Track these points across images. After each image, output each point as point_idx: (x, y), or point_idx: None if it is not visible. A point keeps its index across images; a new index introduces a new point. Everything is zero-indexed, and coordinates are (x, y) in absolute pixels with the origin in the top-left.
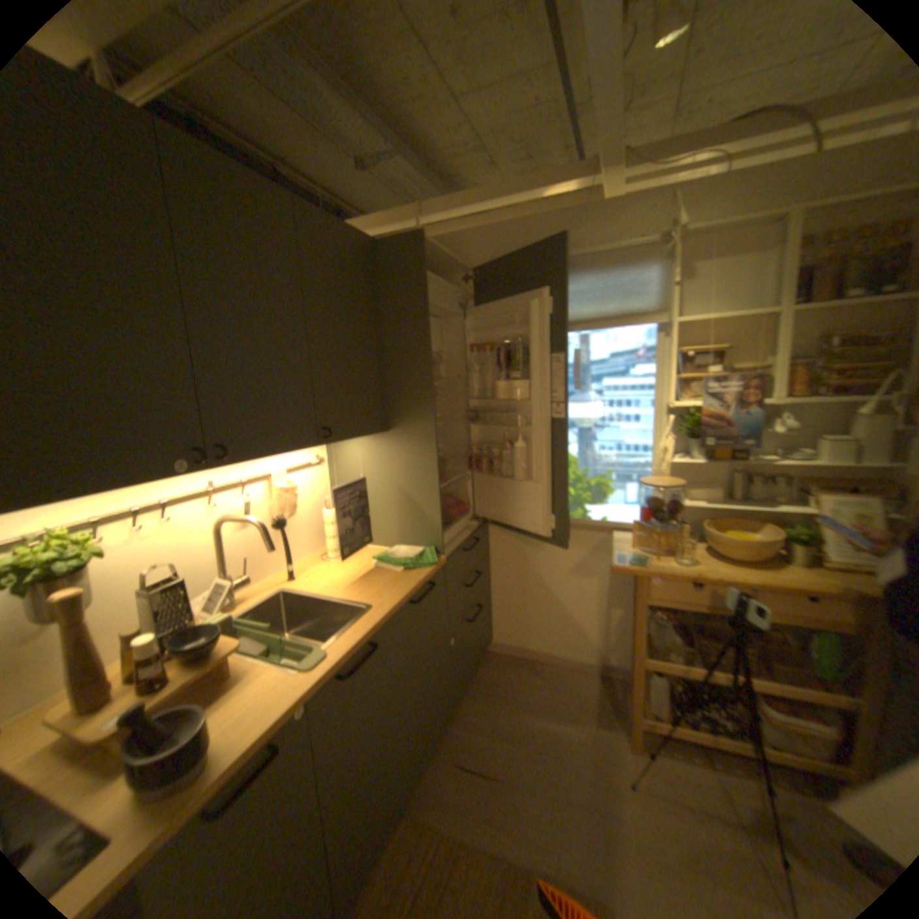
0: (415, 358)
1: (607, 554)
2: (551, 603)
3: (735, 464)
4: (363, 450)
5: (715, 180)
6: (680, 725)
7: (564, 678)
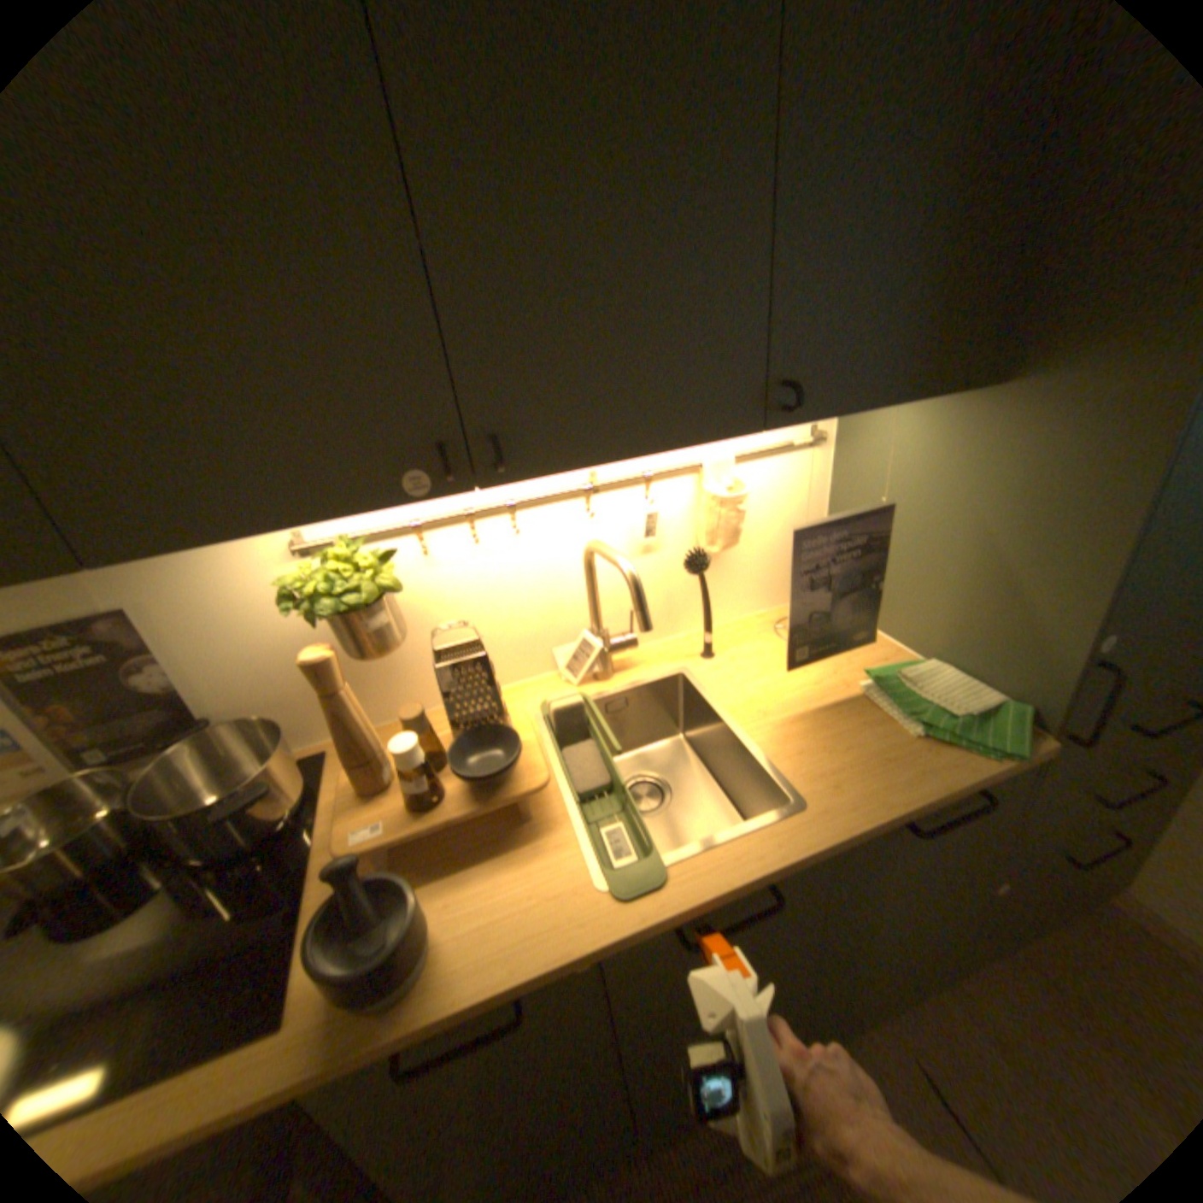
0: None
1: None
2: None
3: None
4: (921, 424)
5: None
6: None
7: None
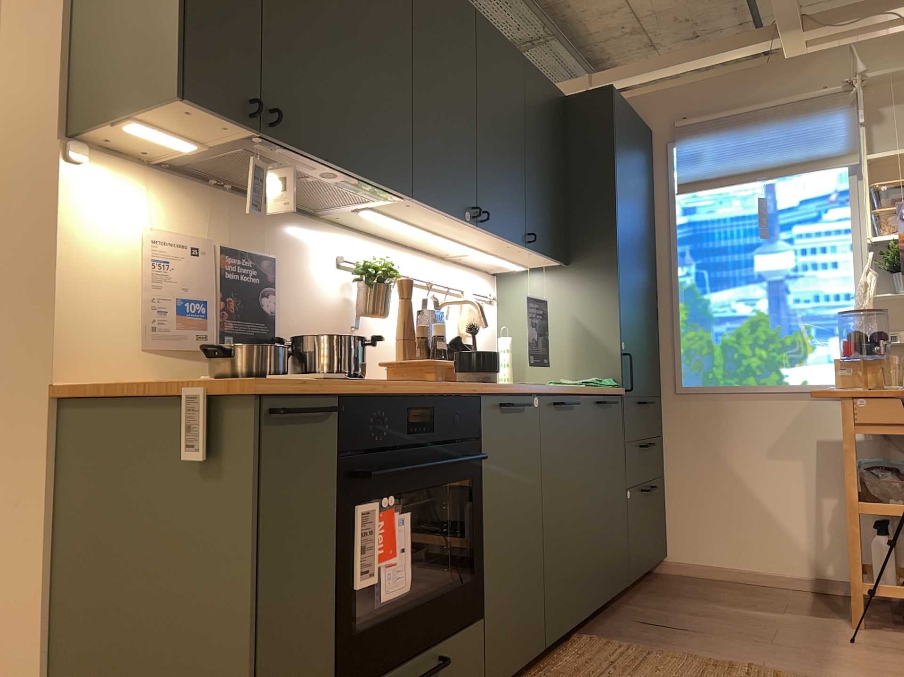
0: (599, 193)
1: (811, 424)
2: (743, 495)
3: None
4: (539, 286)
5: (889, 38)
6: None
7: (764, 590)
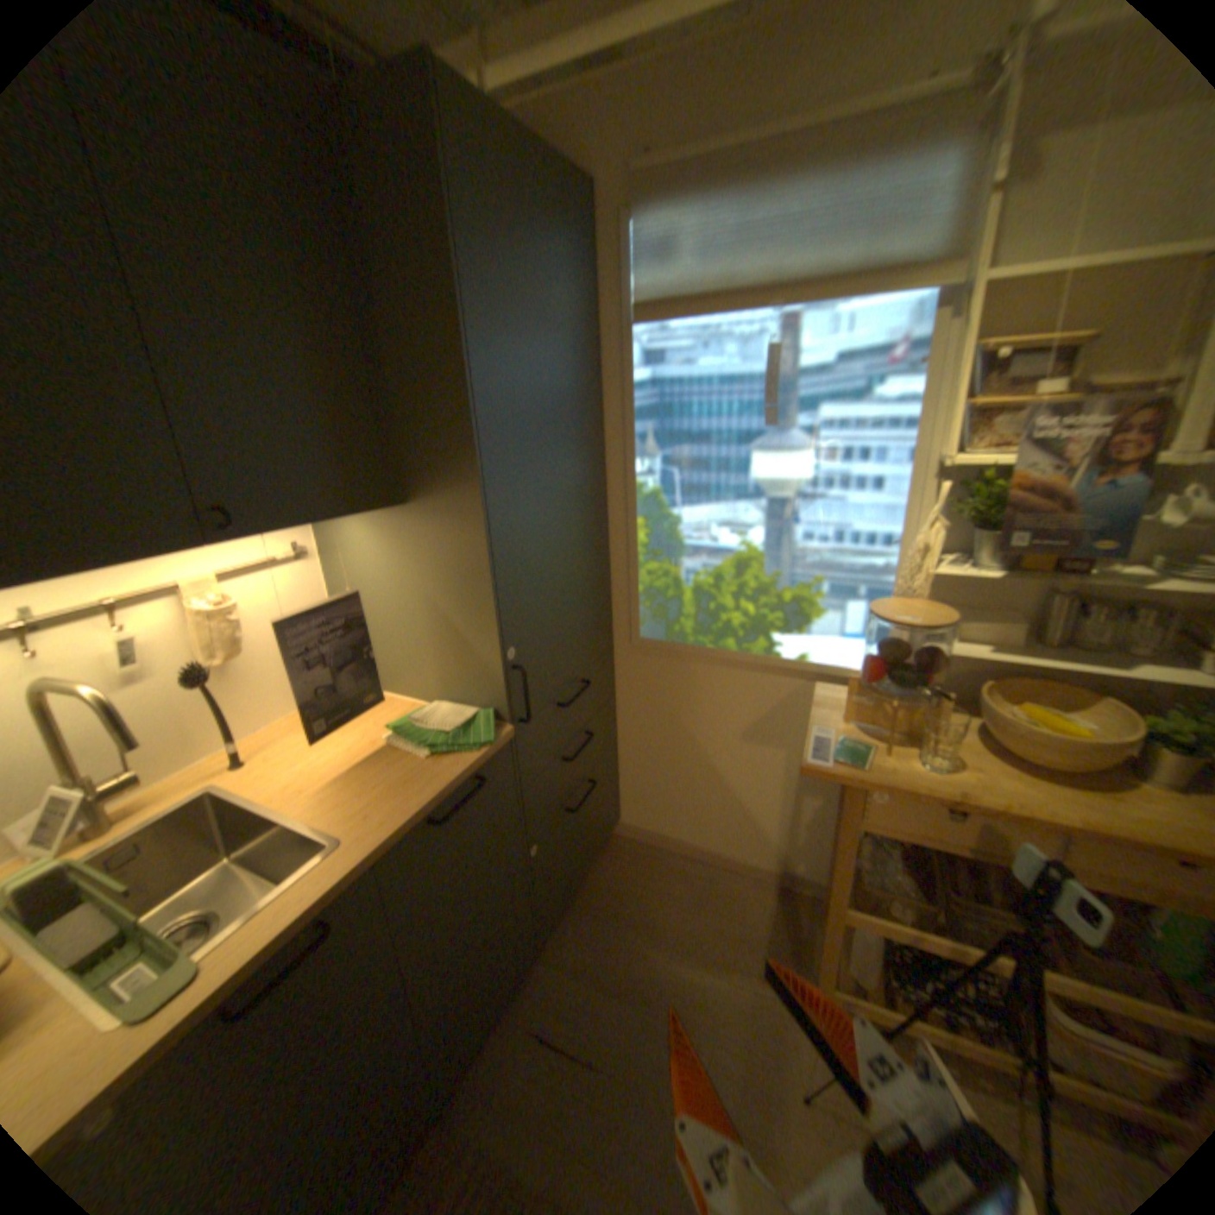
0: (436, 359)
1: (803, 713)
2: (708, 777)
3: (1057, 576)
4: (370, 537)
5: None
6: (895, 1000)
7: (721, 887)
